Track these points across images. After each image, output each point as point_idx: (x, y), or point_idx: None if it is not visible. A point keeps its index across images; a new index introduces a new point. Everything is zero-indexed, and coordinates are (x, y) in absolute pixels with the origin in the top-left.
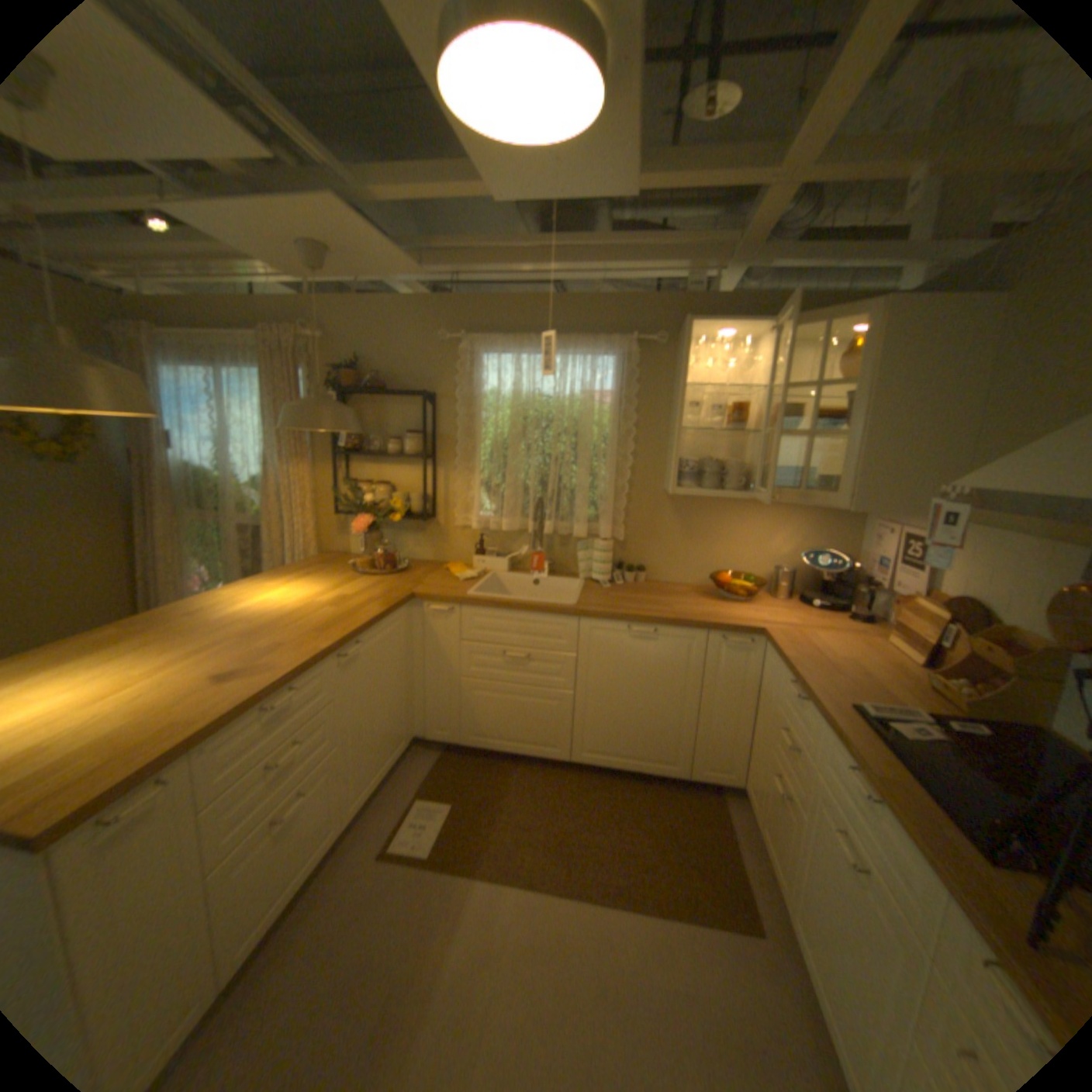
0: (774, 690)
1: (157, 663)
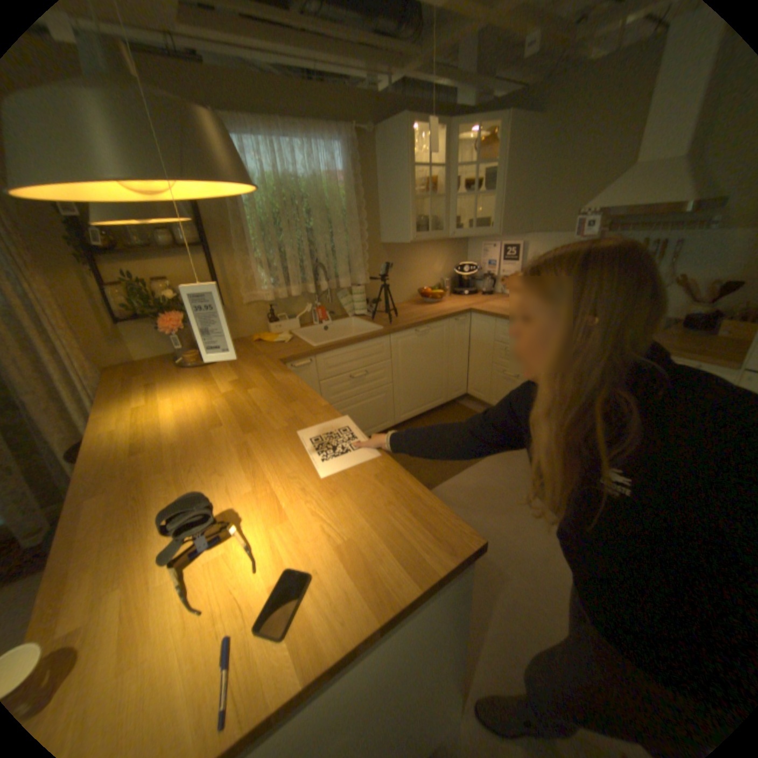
0: (486, 336)
1: (236, 477)
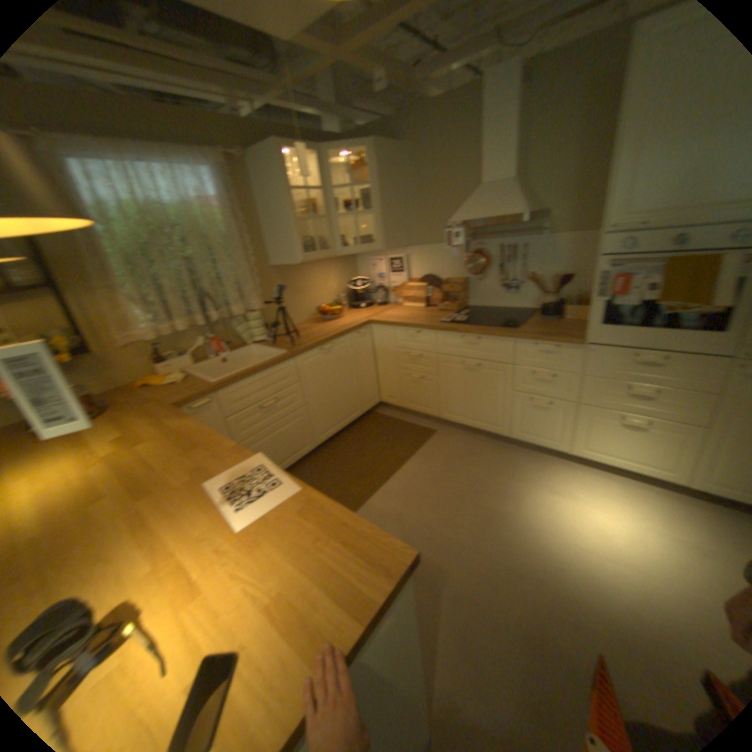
0: (386, 344)
1: (124, 561)
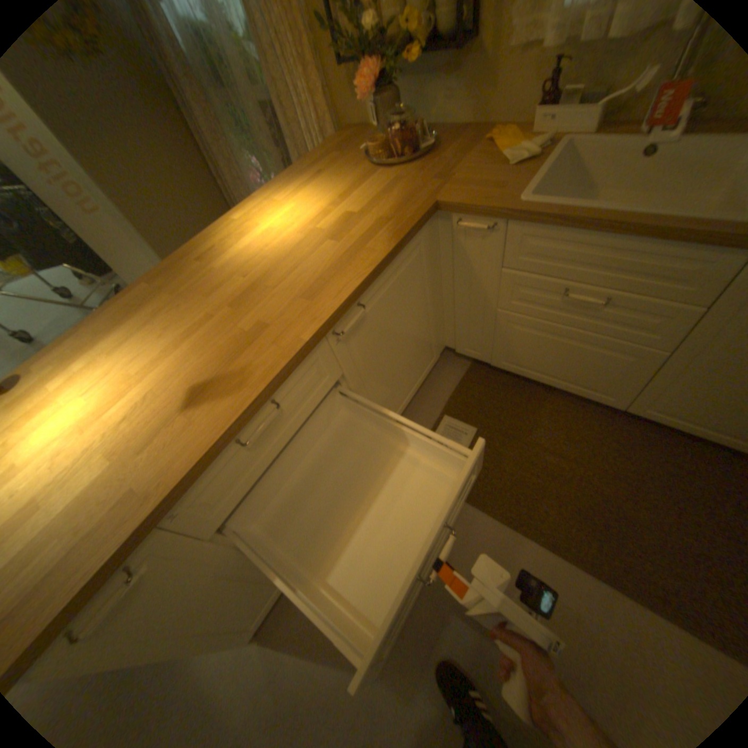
0: None
1: (156, 348)
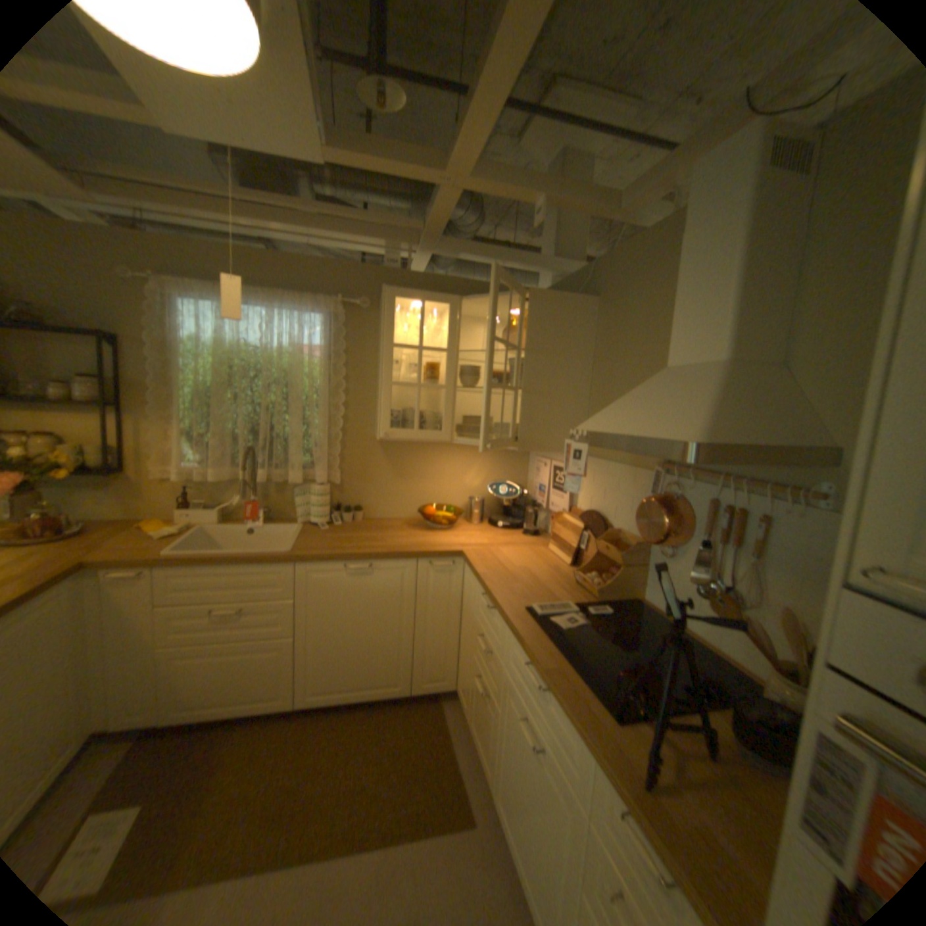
0: (472, 601)
1: None
